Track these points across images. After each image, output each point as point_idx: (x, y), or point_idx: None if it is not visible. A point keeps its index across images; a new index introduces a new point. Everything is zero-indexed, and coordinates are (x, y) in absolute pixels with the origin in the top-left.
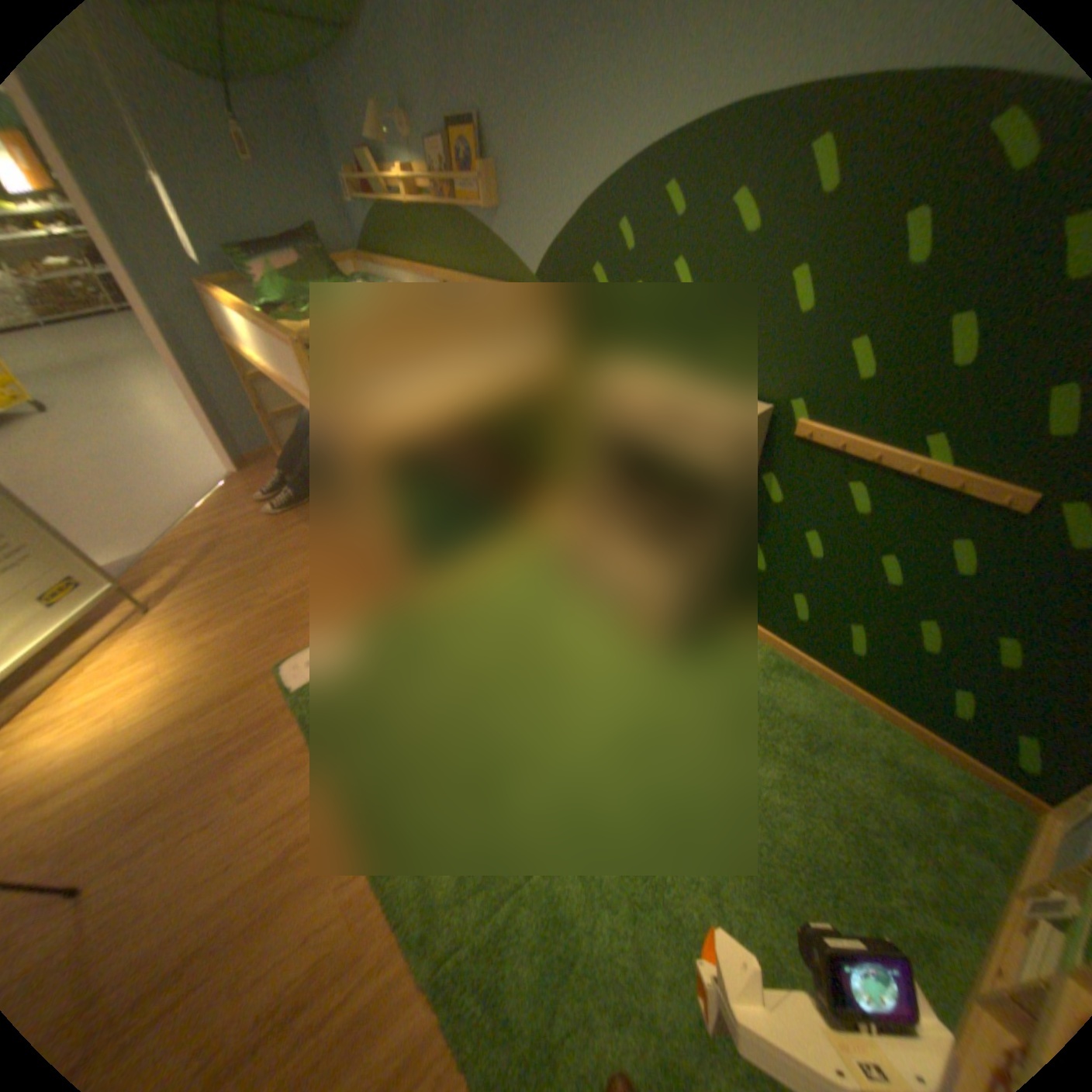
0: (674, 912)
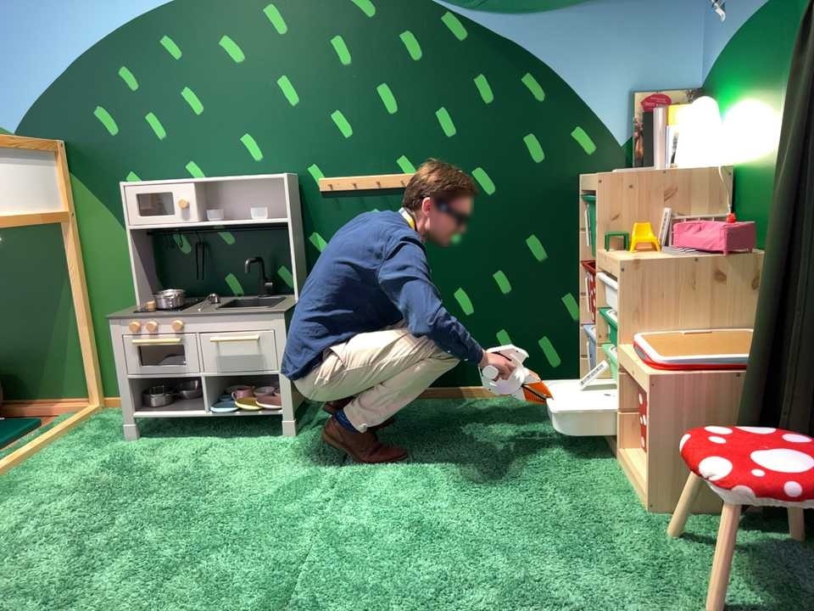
0: (438, 530)
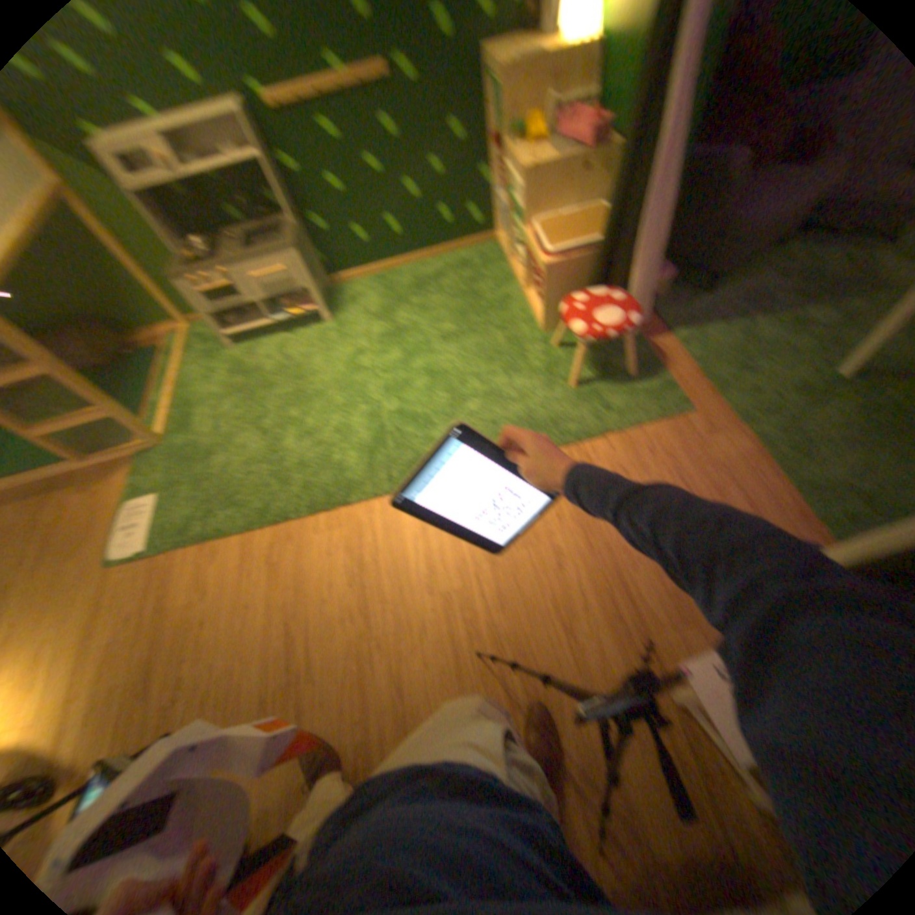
0: (437, 371)
